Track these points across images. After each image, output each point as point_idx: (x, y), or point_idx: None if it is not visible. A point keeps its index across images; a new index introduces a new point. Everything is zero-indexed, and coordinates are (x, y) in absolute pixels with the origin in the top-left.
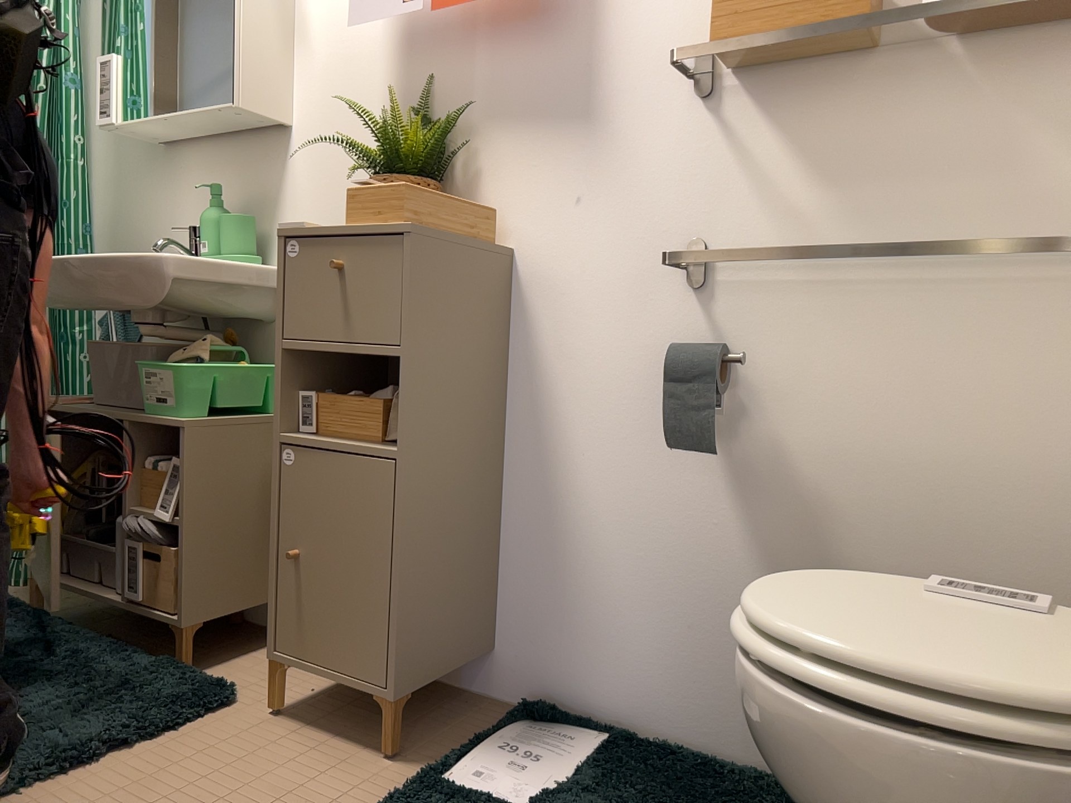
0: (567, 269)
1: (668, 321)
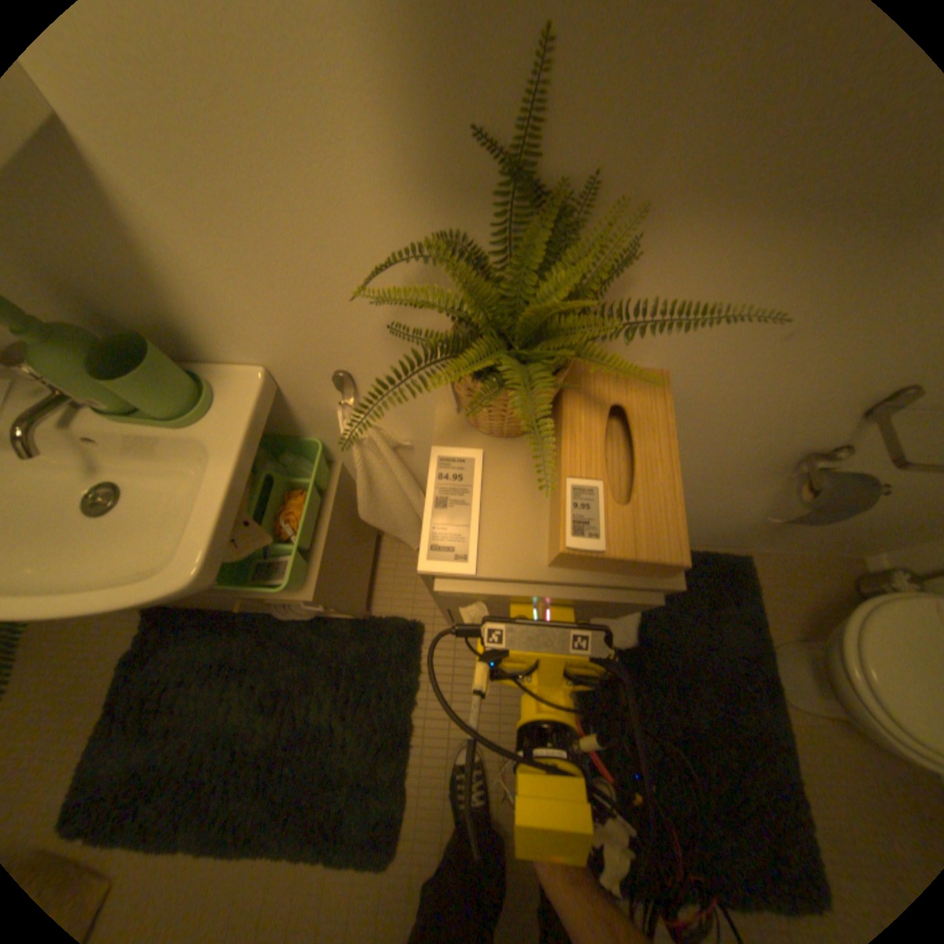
0: (722, 393)
1: (812, 433)
